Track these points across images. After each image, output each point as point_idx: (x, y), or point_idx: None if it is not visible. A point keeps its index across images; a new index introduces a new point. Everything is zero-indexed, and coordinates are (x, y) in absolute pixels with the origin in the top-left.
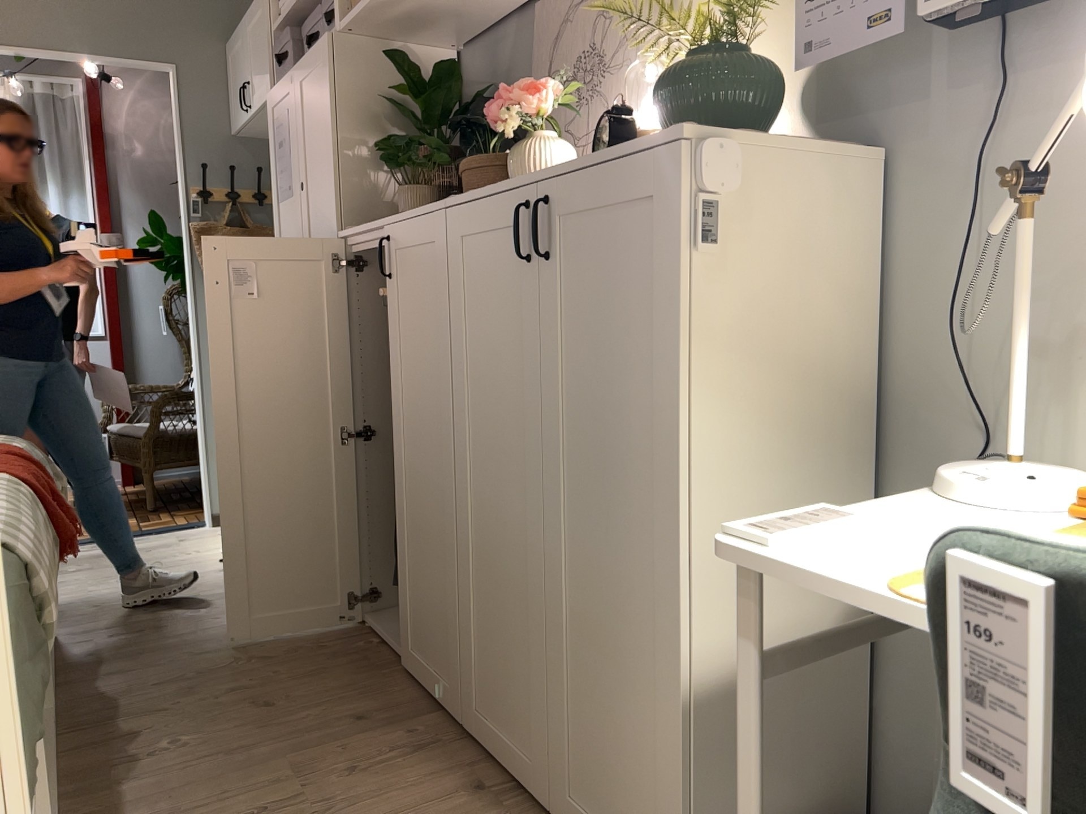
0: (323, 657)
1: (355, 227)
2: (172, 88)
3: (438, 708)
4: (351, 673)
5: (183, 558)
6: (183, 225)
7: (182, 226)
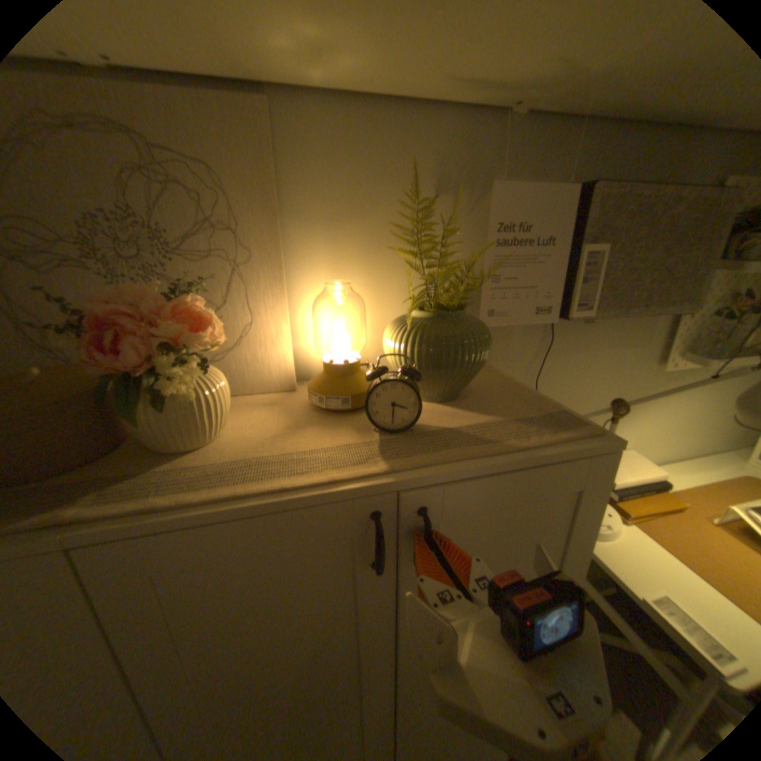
0: None
1: None
2: None
3: None
4: None
5: None
6: None
7: None
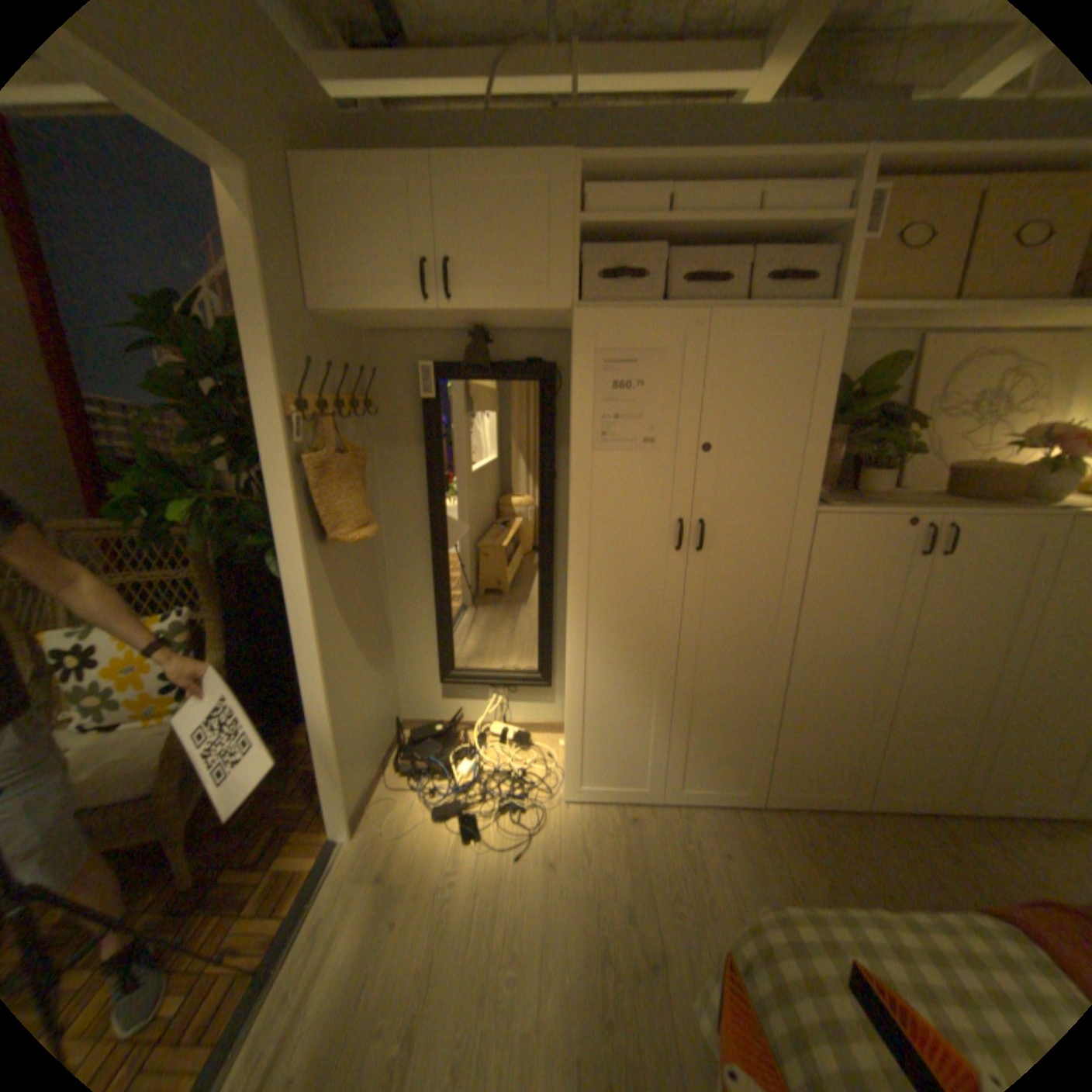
0: (829, 850)
1: (845, 506)
2: (235, 211)
3: (930, 818)
4: (866, 842)
5: (468, 896)
6: (276, 460)
7: (266, 460)
